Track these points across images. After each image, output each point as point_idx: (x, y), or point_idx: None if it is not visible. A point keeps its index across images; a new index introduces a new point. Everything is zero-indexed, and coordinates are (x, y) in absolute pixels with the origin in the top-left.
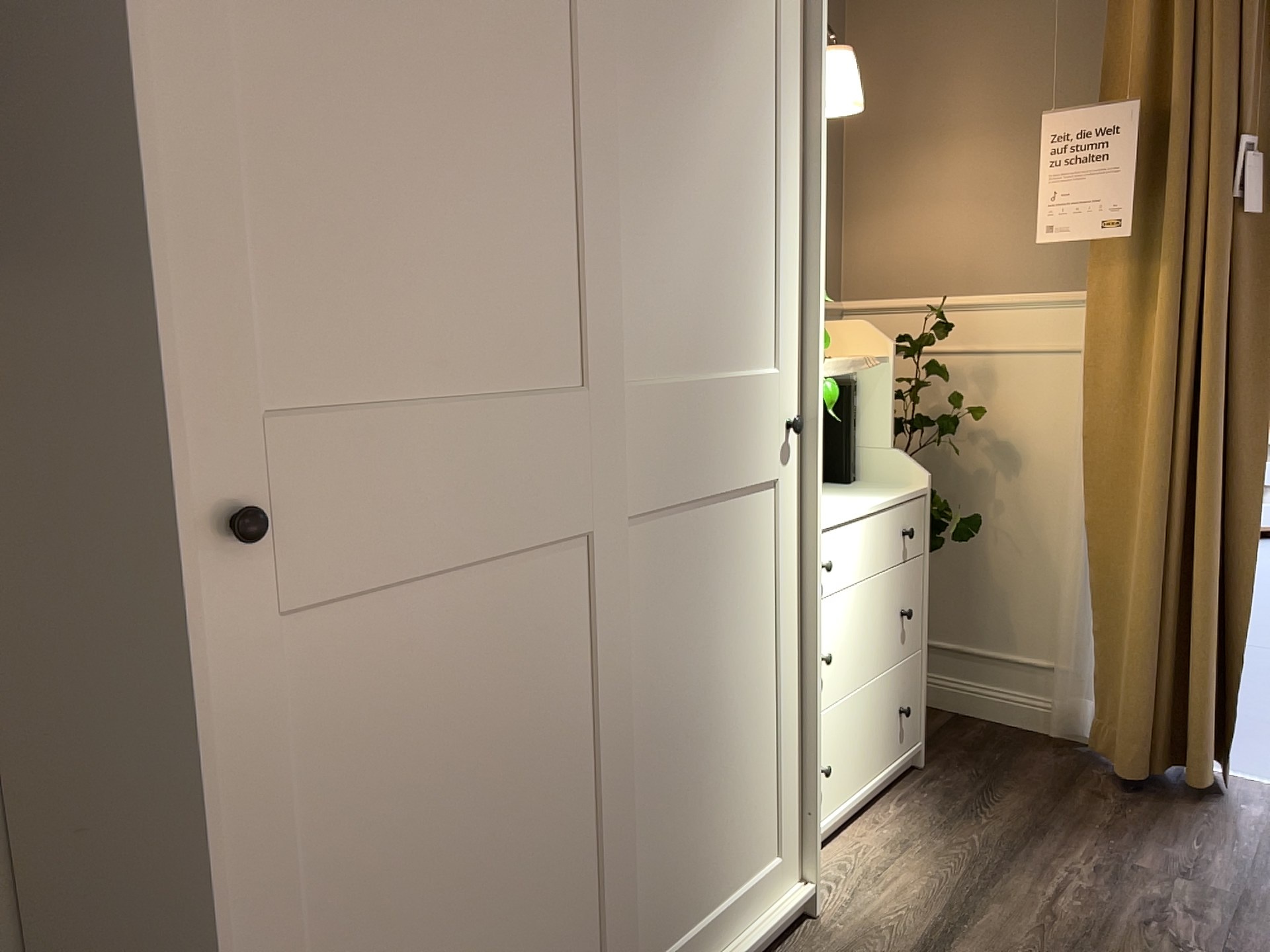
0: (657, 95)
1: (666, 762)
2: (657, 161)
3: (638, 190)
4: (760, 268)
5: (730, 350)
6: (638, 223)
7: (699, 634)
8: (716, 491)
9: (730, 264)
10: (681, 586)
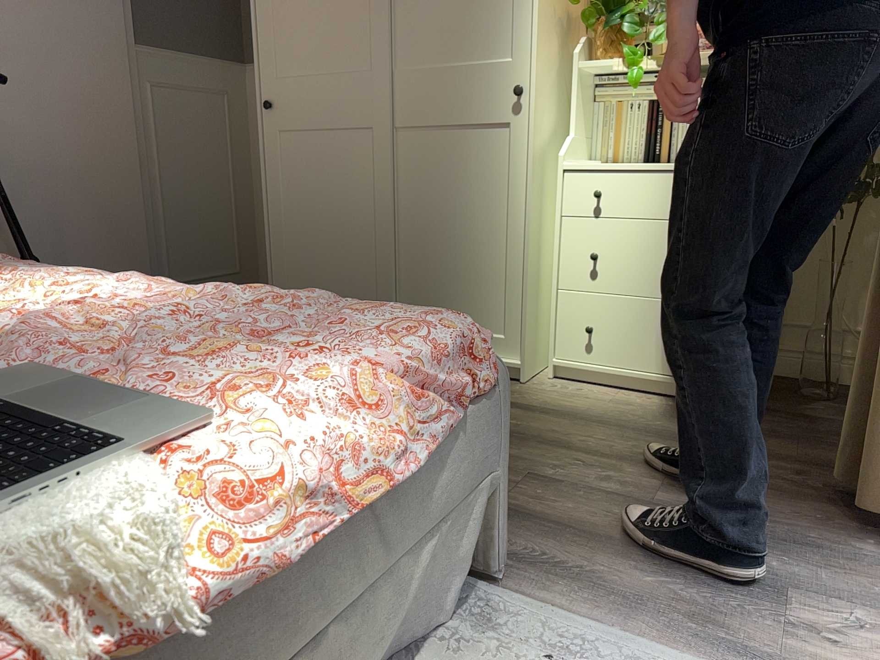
0: None
1: (421, 252)
2: None
3: None
4: None
5: (474, 45)
6: None
7: (446, 198)
8: (459, 124)
9: None
10: (432, 169)
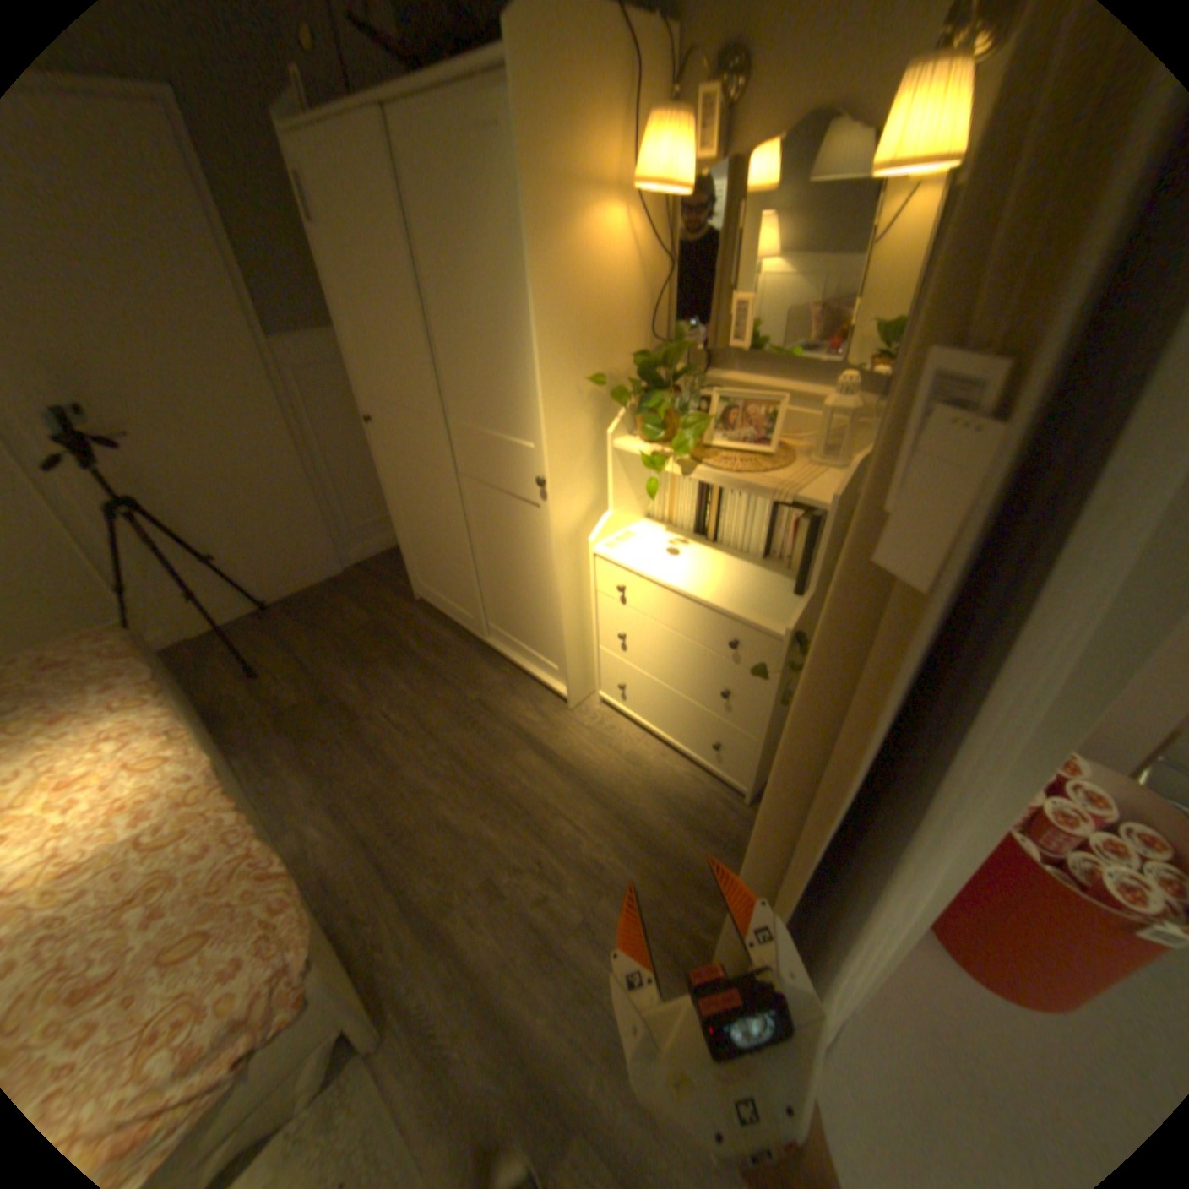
0: (441, 266)
1: (496, 581)
2: (448, 306)
3: (442, 323)
4: (522, 373)
5: (505, 420)
6: (445, 340)
7: (506, 547)
8: (505, 490)
9: (498, 368)
10: (493, 519)
